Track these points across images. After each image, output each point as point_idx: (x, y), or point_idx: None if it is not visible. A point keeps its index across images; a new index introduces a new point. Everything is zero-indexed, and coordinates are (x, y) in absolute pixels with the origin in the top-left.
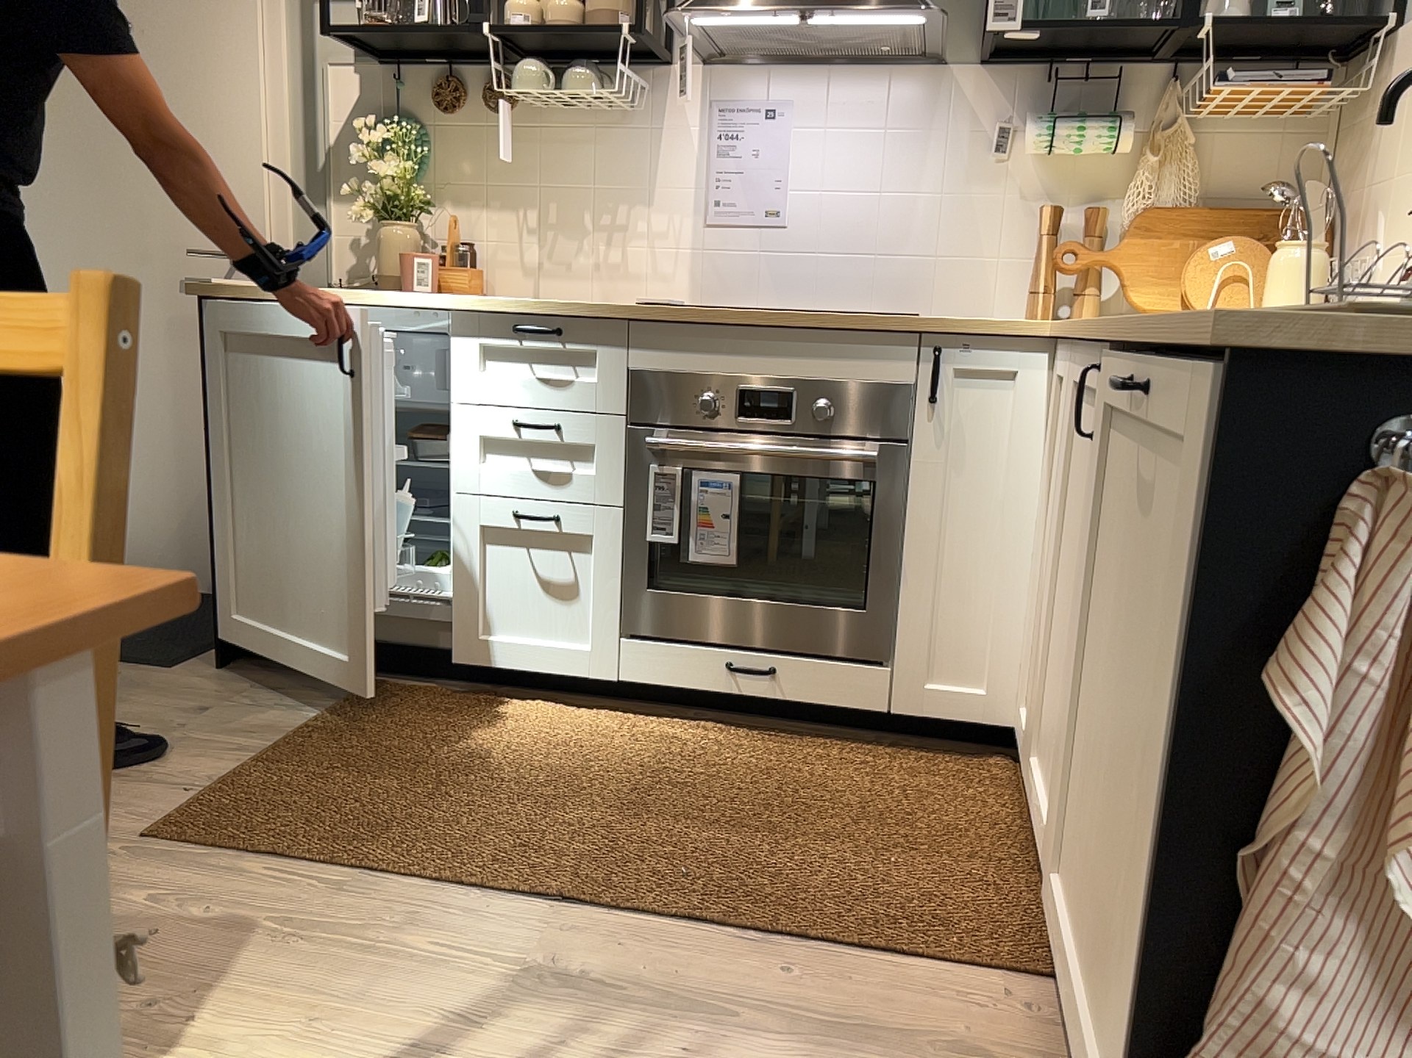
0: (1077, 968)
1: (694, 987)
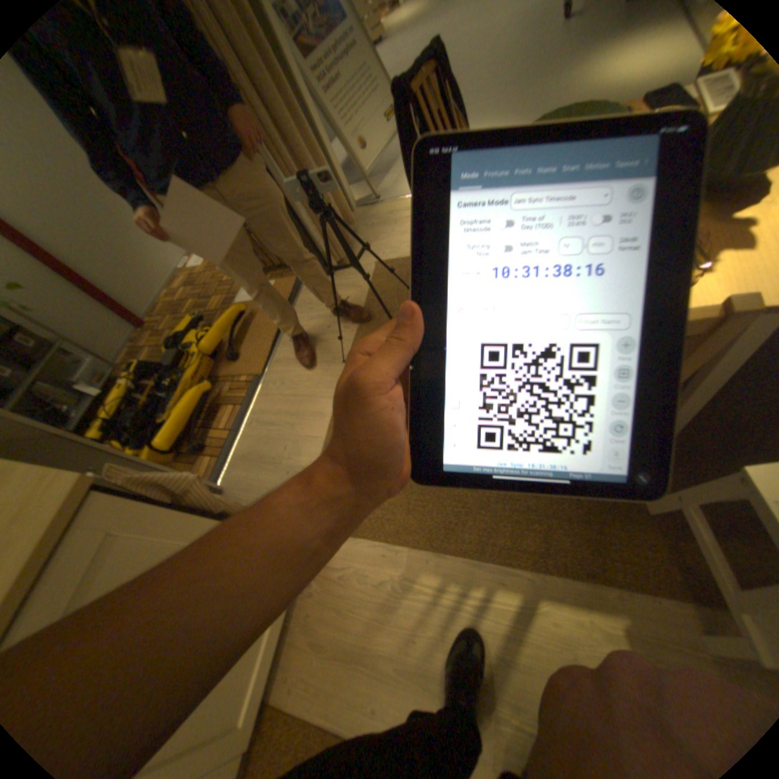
0: (269, 653)
1: (419, 703)
